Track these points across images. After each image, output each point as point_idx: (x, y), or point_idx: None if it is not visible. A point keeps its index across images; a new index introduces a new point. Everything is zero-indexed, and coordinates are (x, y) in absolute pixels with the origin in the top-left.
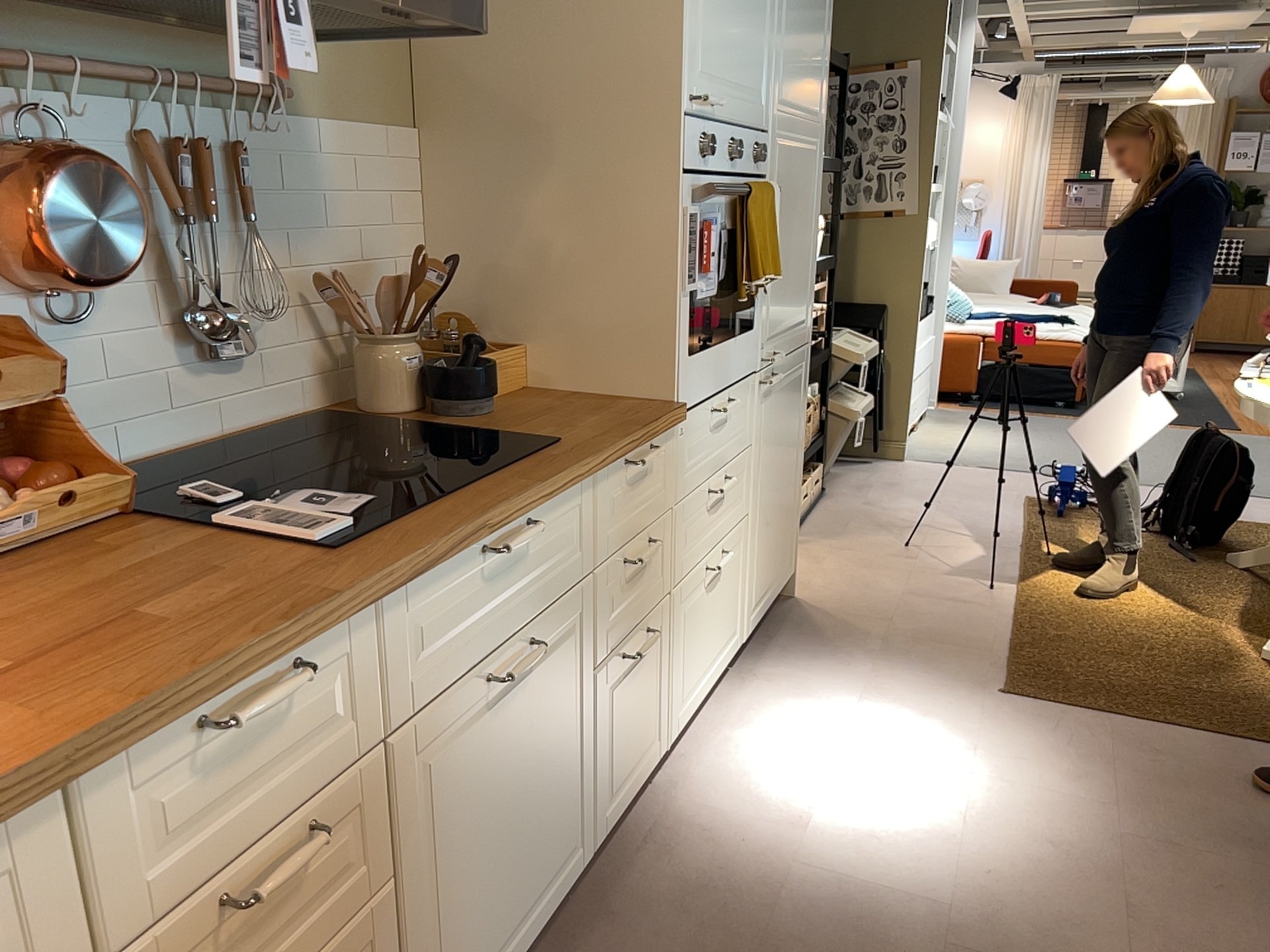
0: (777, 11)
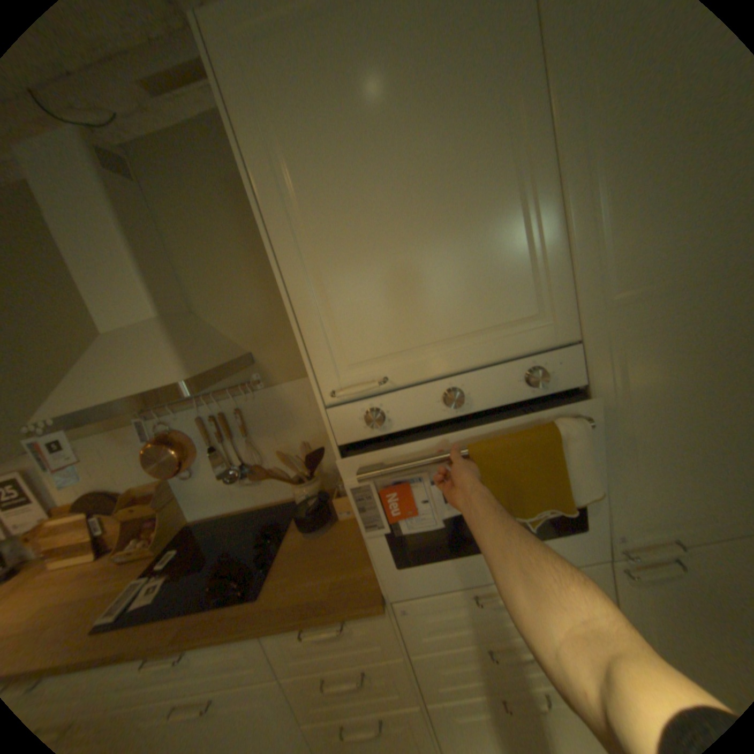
0: (566, 204)
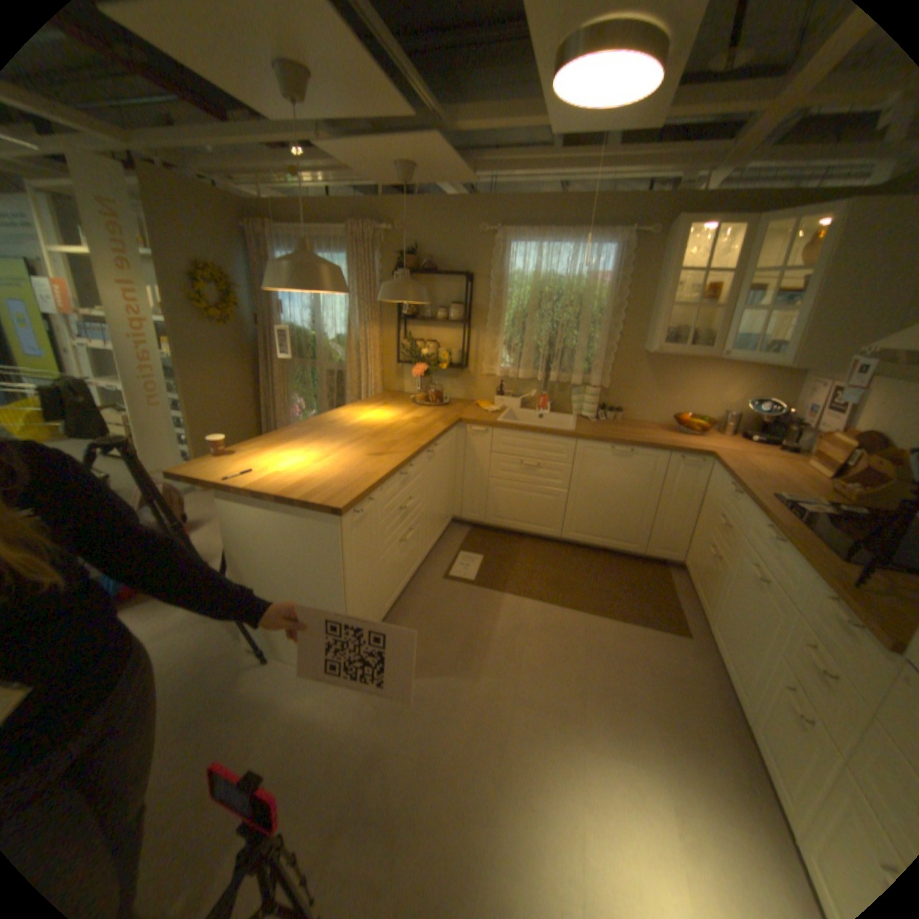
0: None
